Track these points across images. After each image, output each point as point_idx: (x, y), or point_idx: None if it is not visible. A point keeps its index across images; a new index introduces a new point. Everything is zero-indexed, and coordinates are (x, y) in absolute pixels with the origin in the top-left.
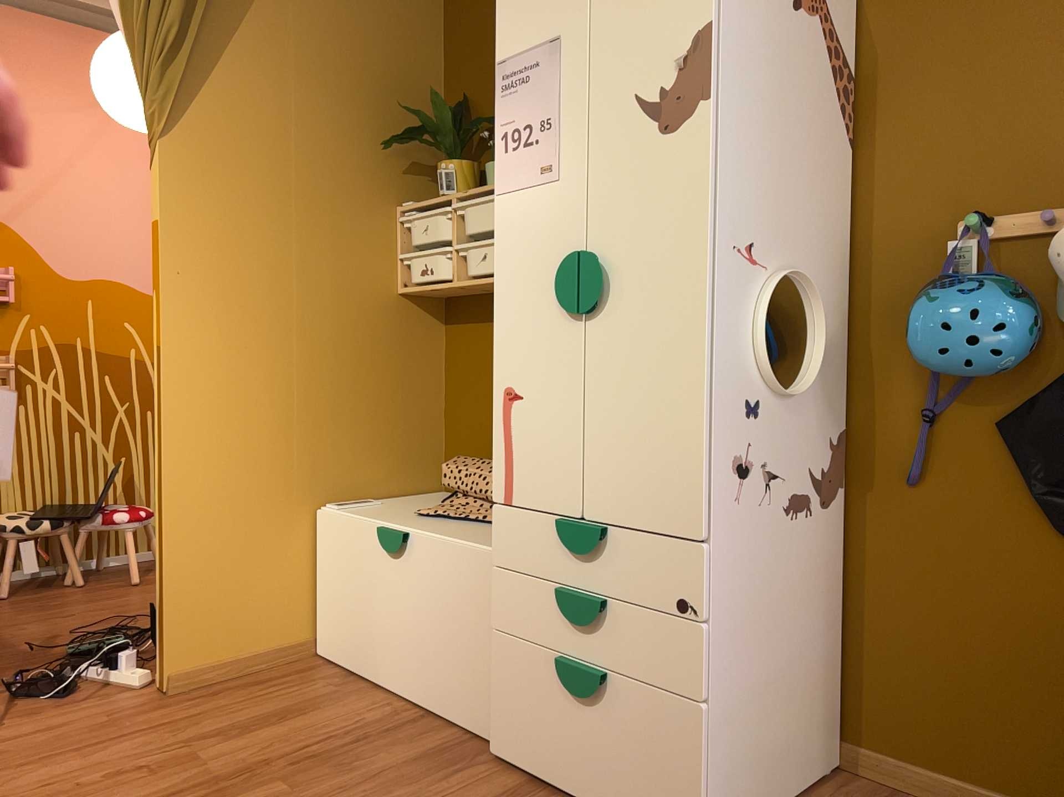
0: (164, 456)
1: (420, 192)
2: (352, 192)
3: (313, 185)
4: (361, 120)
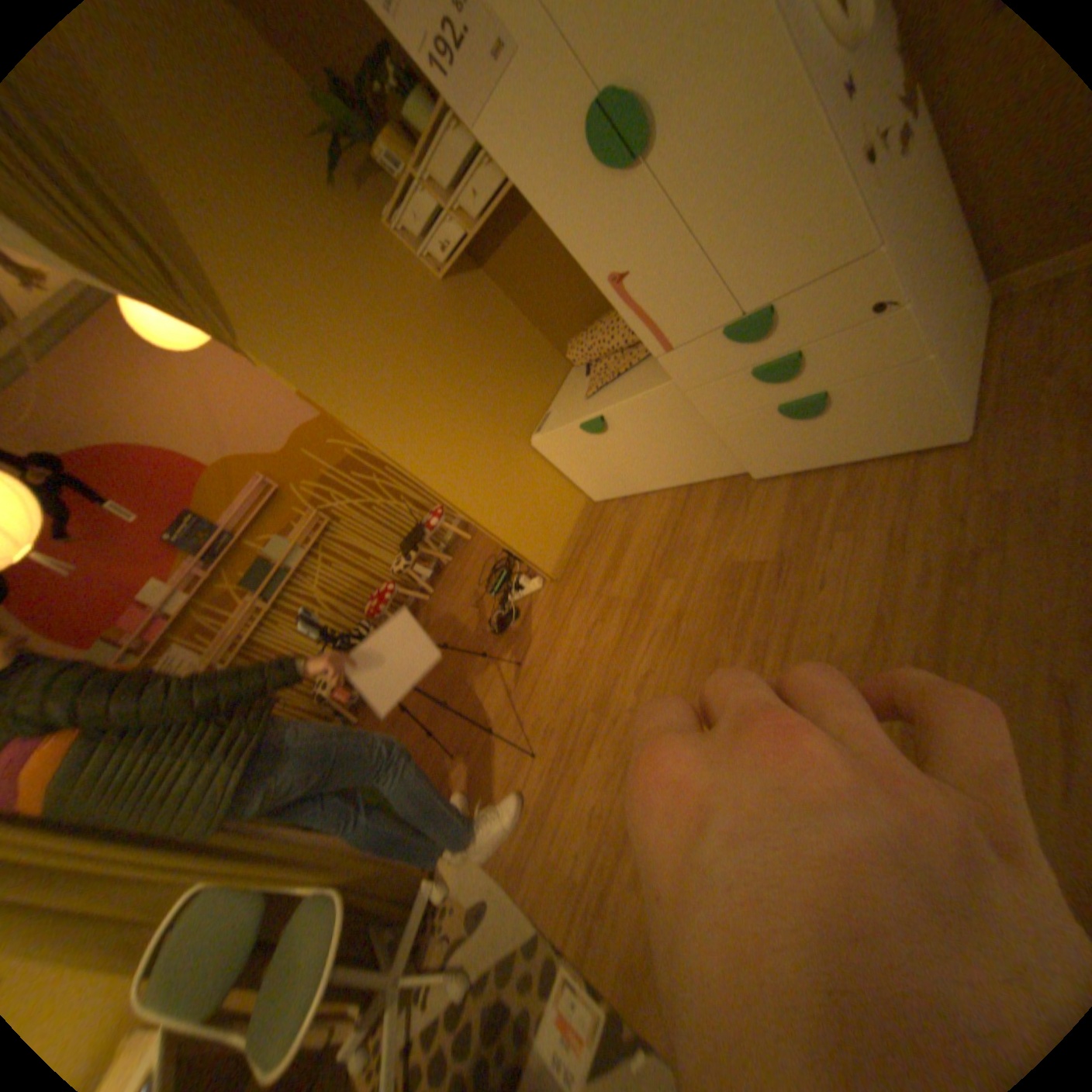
0: (446, 496)
1: (380, 188)
2: (351, 241)
3: (329, 264)
4: (296, 179)
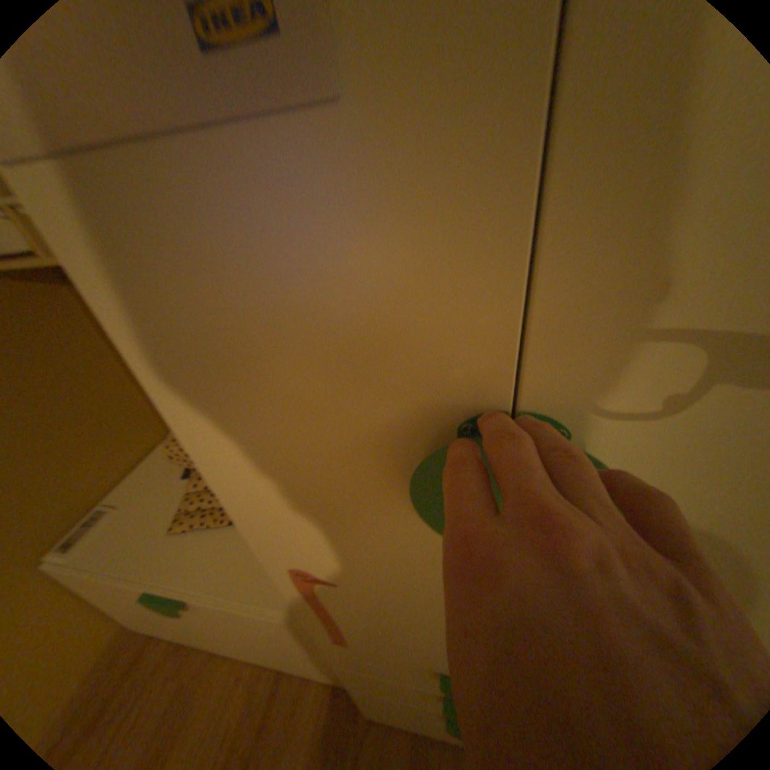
0: None
1: None
2: None
3: None
4: None
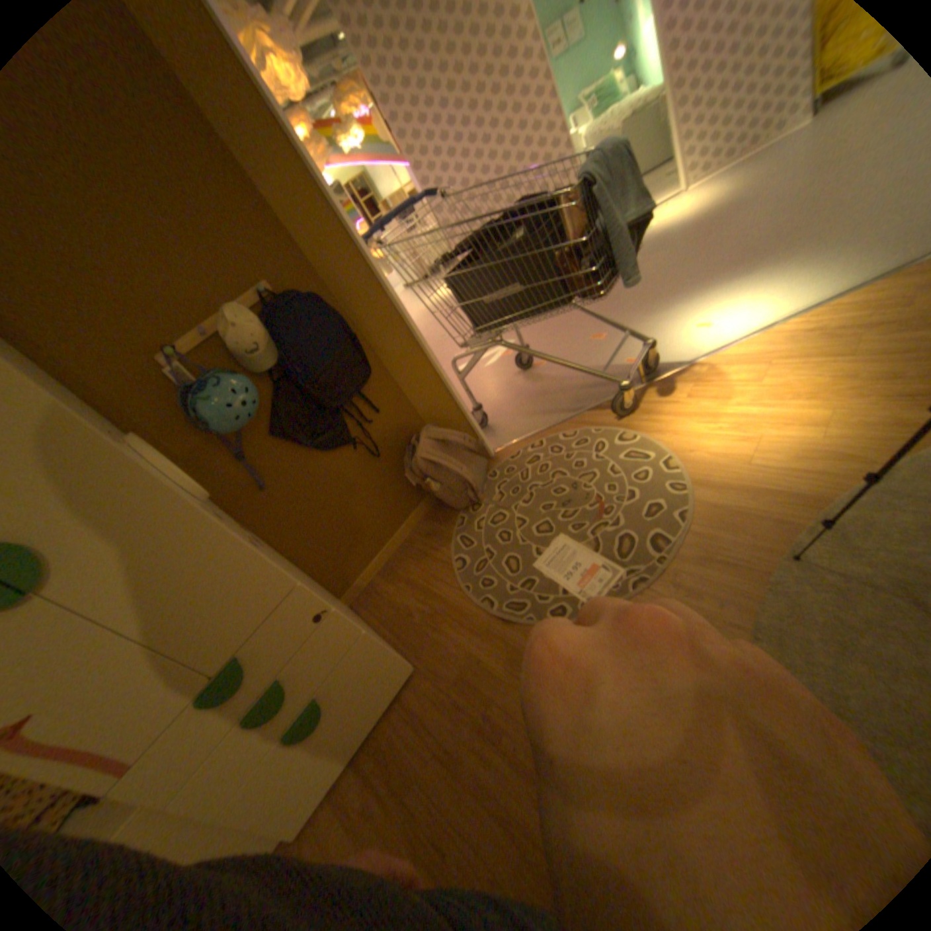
0: None
1: None
2: None
3: None
4: None
